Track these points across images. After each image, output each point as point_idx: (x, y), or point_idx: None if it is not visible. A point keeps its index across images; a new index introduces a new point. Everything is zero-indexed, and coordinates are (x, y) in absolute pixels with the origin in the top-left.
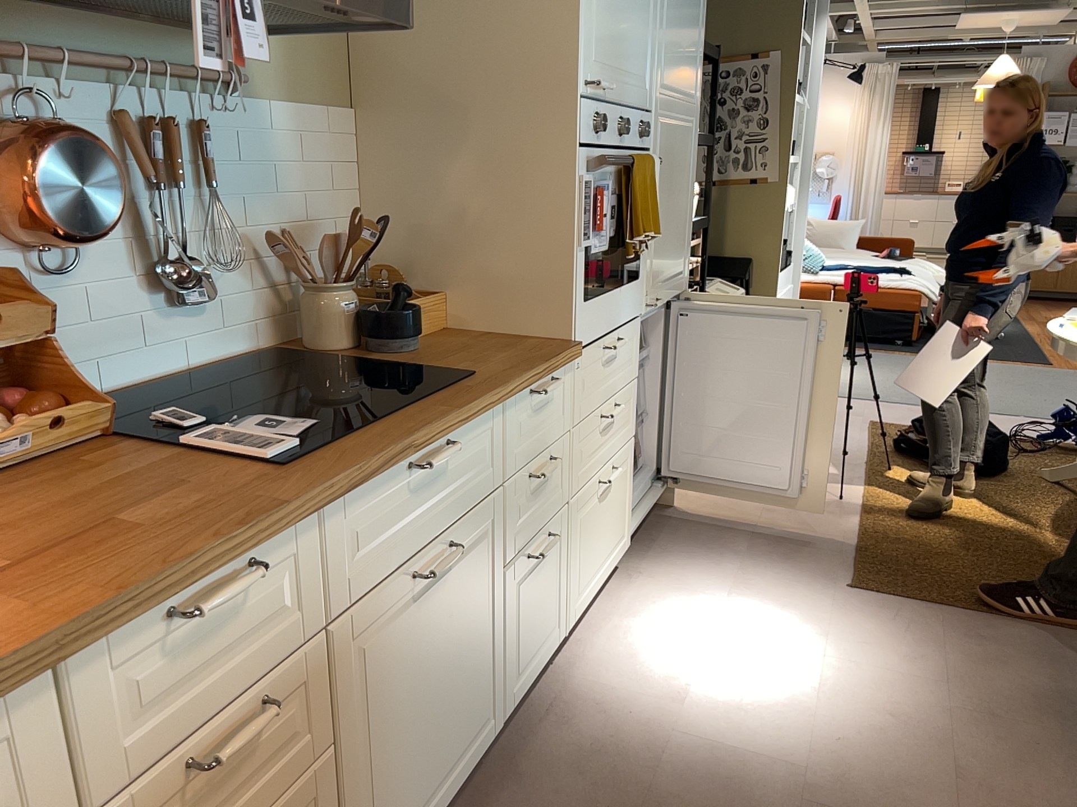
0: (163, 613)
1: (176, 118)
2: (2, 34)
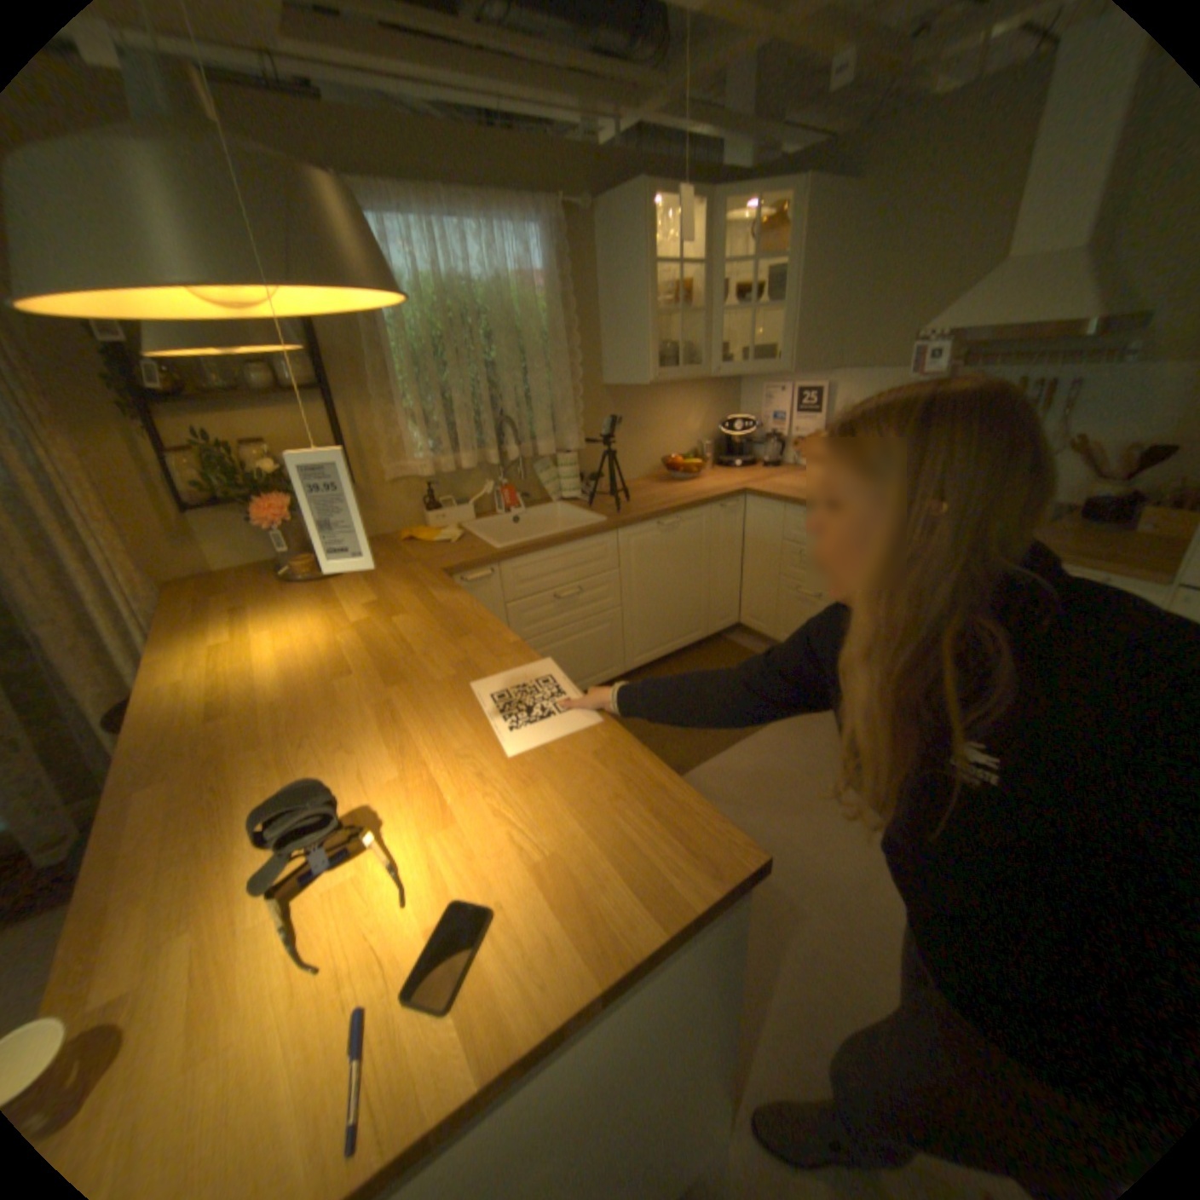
0: (805, 512)
1: (1061, 379)
2: (982, 352)
